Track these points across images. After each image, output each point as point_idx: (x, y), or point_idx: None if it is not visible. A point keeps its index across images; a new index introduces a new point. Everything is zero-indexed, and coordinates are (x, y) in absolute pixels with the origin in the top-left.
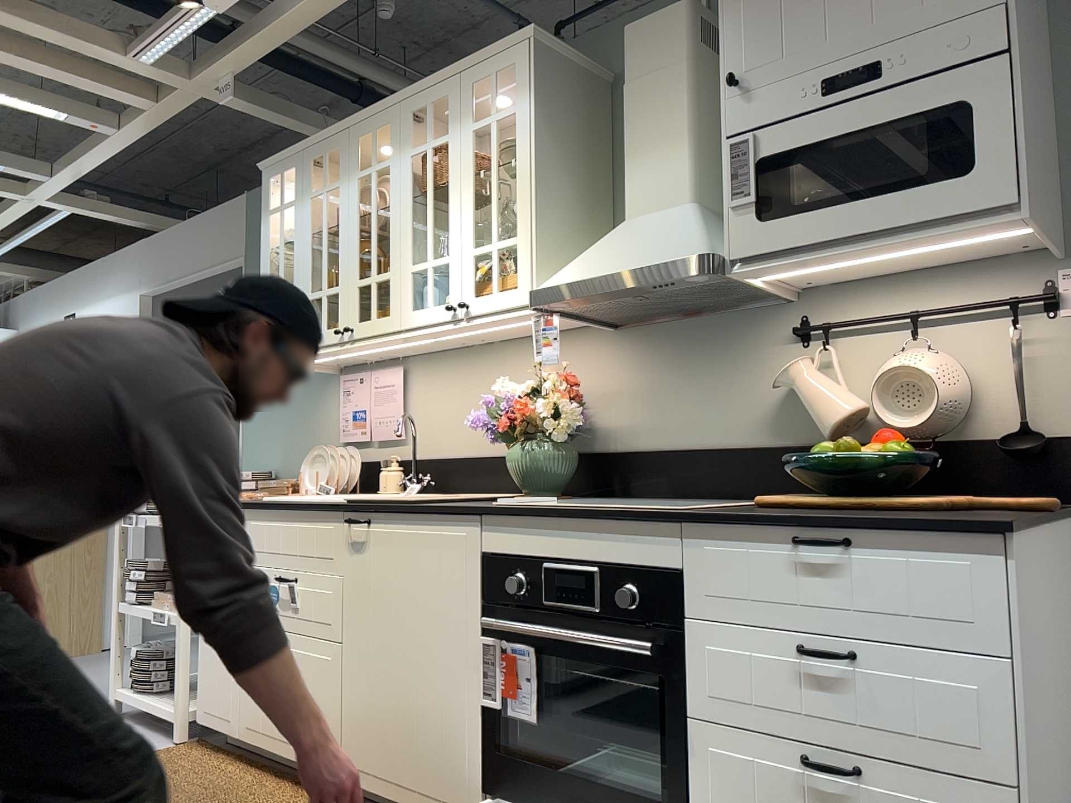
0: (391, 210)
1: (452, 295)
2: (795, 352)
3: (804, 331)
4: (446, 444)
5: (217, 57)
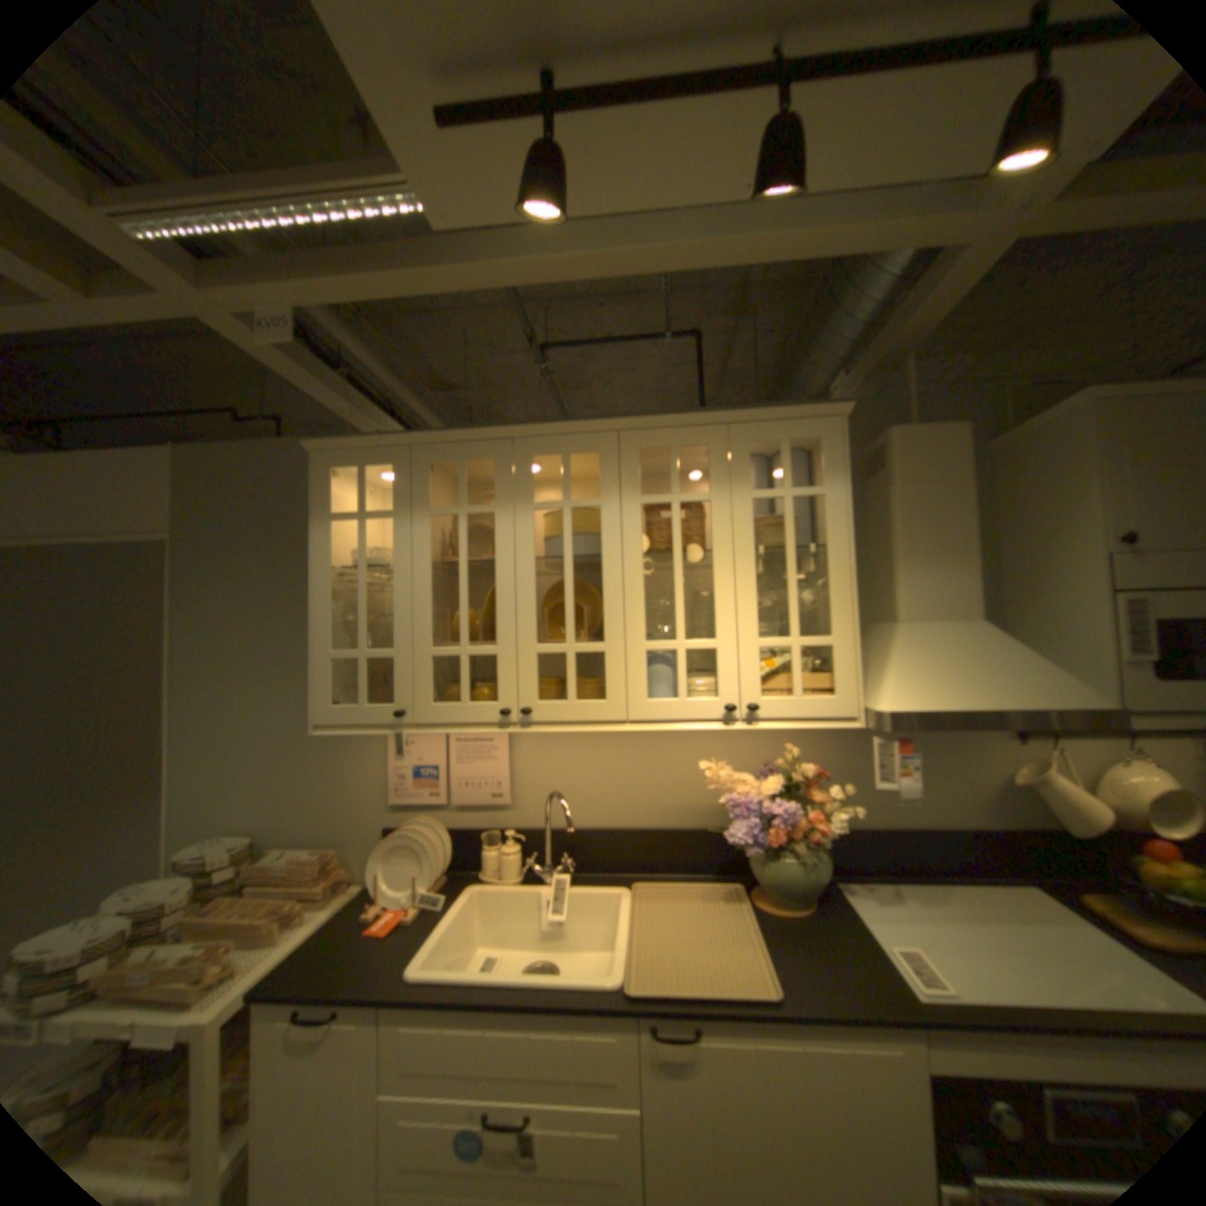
0: (607, 565)
1: (728, 691)
2: (1017, 750)
3: (1032, 735)
4: (580, 813)
5: (275, 267)
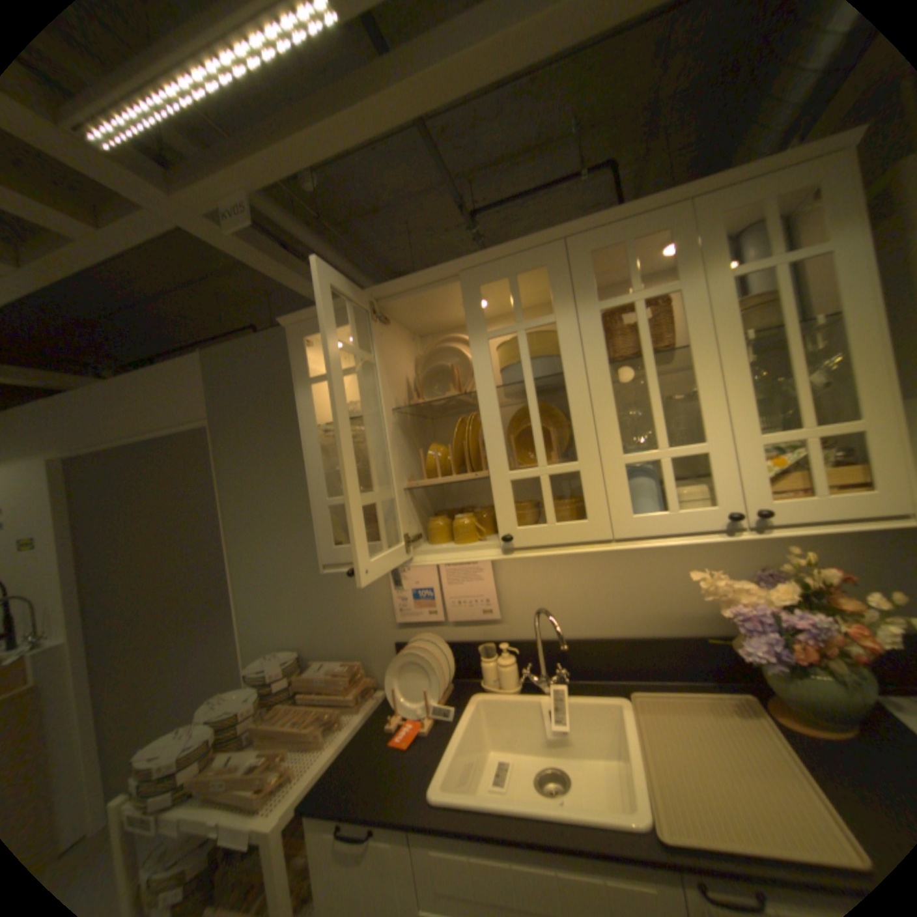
0: (569, 381)
1: (728, 498)
2: None
3: None
4: (566, 625)
5: (221, 154)
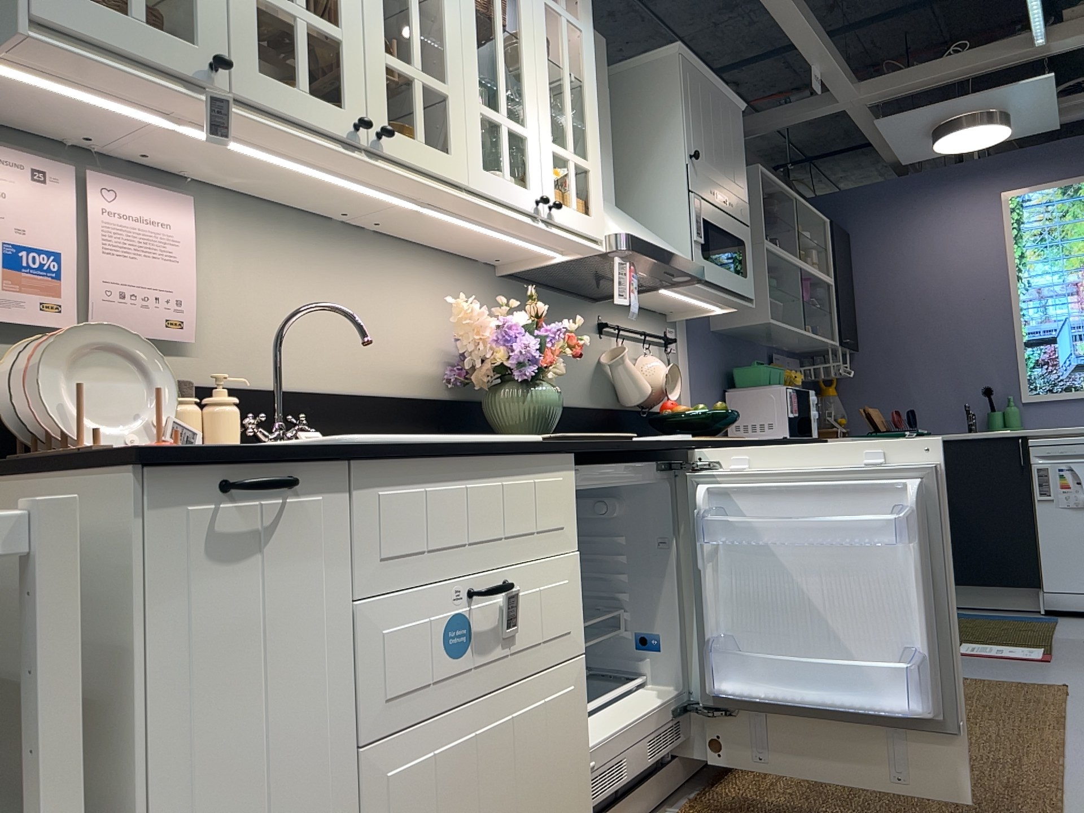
0: None
1: (535, 184)
2: (600, 341)
3: (608, 327)
4: (286, 367)
5: None
